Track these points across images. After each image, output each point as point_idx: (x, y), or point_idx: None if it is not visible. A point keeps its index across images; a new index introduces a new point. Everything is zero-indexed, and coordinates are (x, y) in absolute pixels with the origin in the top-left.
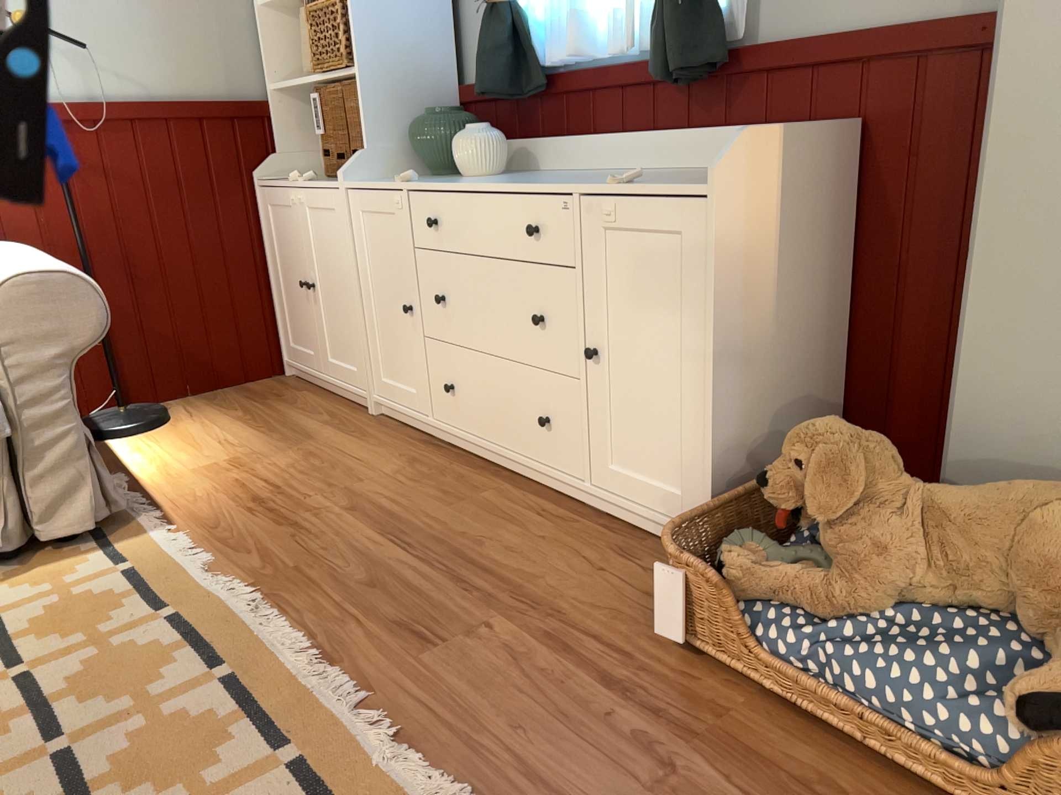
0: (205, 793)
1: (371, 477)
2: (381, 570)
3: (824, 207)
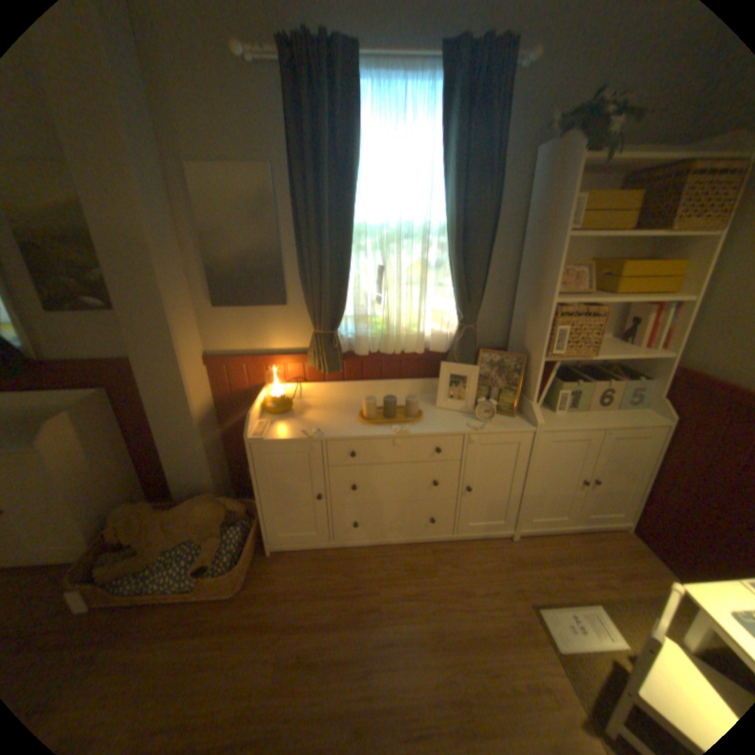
0: None
1: None
2: None
3: (100, 422)
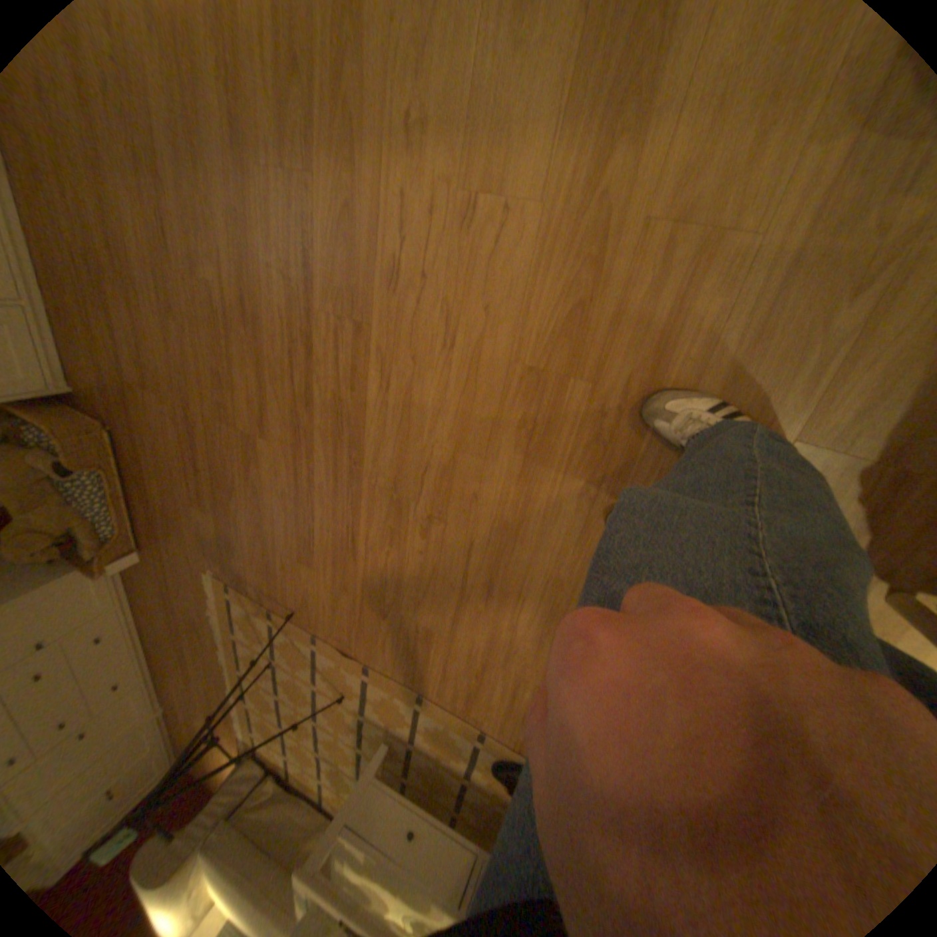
0: (244, 650)
1: (170, 685)
2: (185, 653)
3: None
